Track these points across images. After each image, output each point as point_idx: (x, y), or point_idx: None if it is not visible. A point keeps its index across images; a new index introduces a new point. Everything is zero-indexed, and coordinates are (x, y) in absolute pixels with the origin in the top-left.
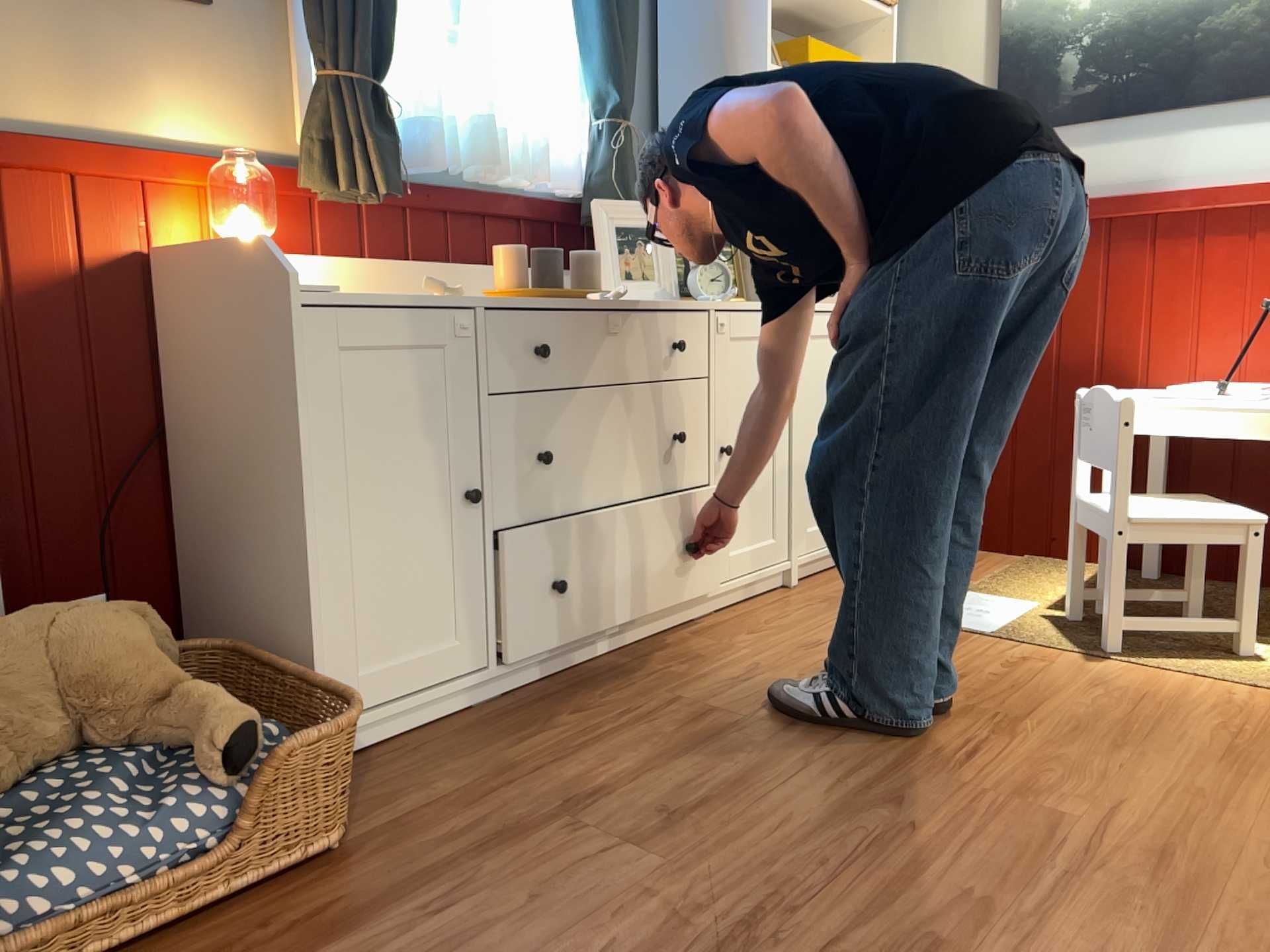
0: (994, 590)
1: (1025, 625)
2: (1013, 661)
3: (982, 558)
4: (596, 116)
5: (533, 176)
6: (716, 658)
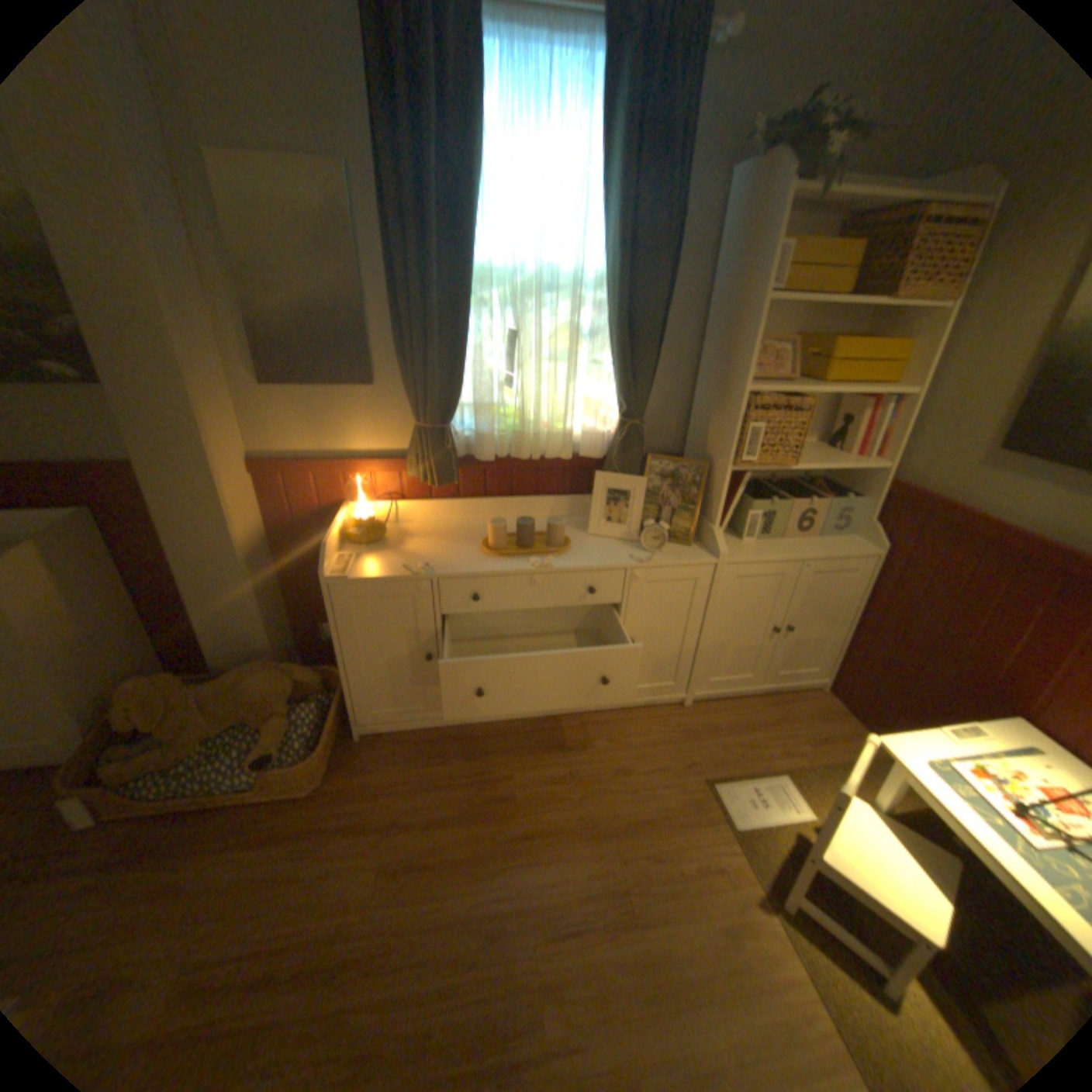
0: (806, 788)
1: (772, 840)
2: (712, 872)
3: (854, 742)
4: (618, 412)
5: (559, 456)
6: (565, 755)
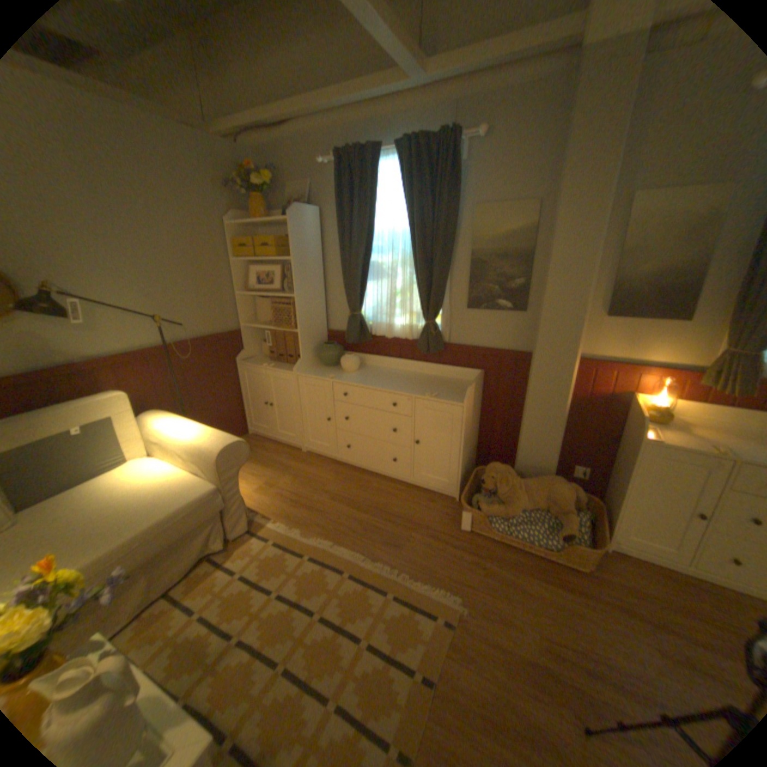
0: None
1: None
2: None
3: None
4: None
5: None
6: None
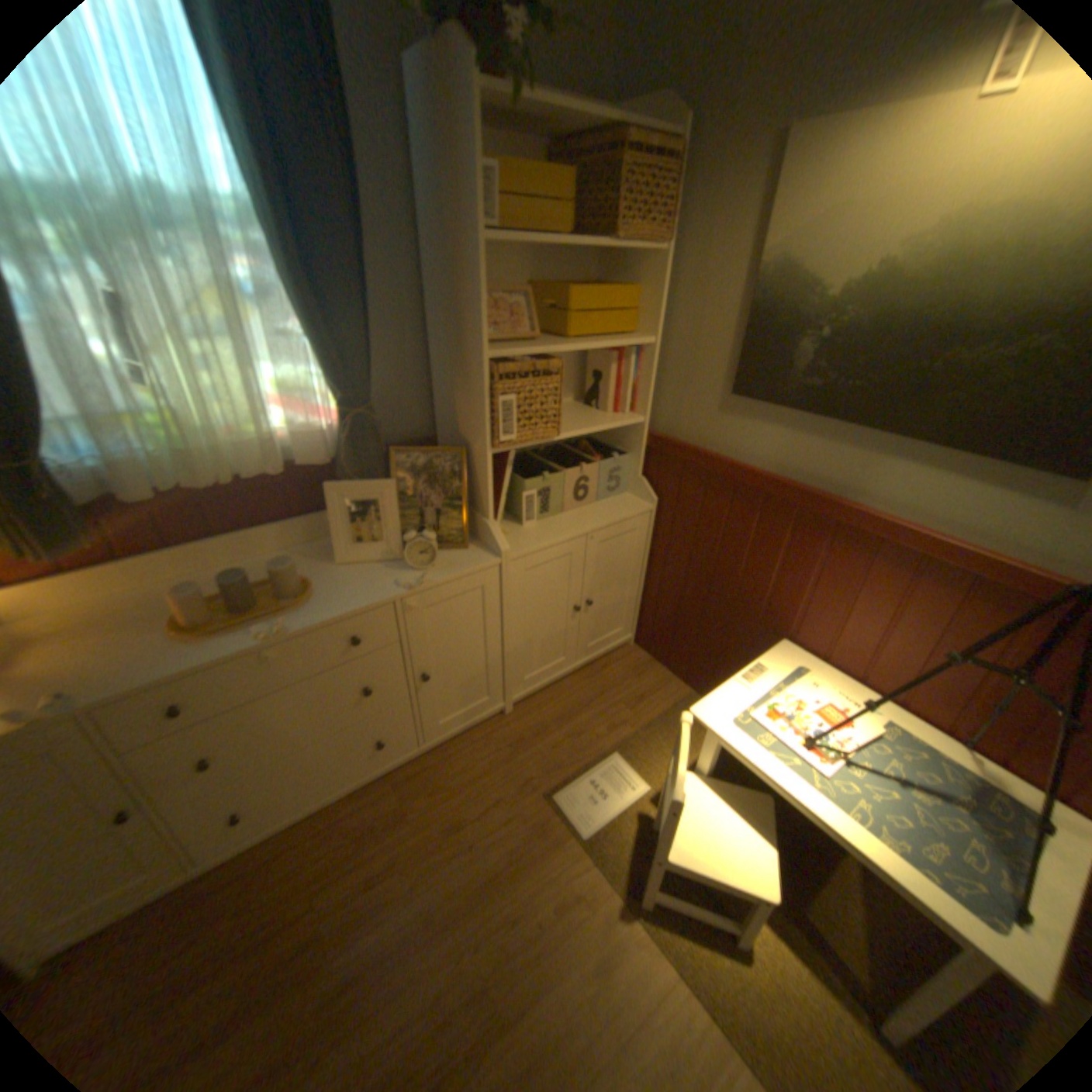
0: (634, 757)
1: (617, 832)
2: (568, 903)
3: (663, 688)
4: (336, 398)
5: (265, 470)
6: (380, 837)
